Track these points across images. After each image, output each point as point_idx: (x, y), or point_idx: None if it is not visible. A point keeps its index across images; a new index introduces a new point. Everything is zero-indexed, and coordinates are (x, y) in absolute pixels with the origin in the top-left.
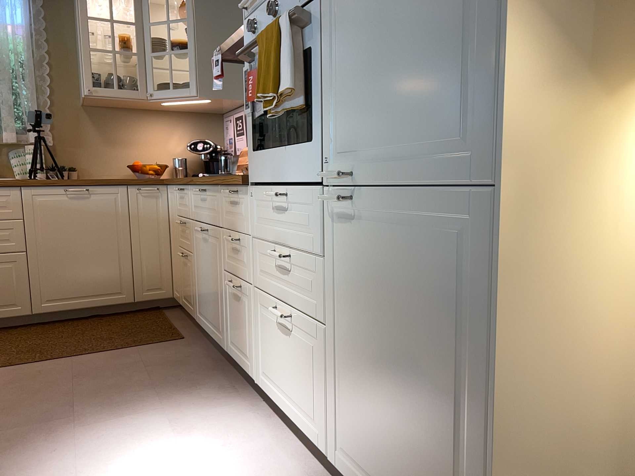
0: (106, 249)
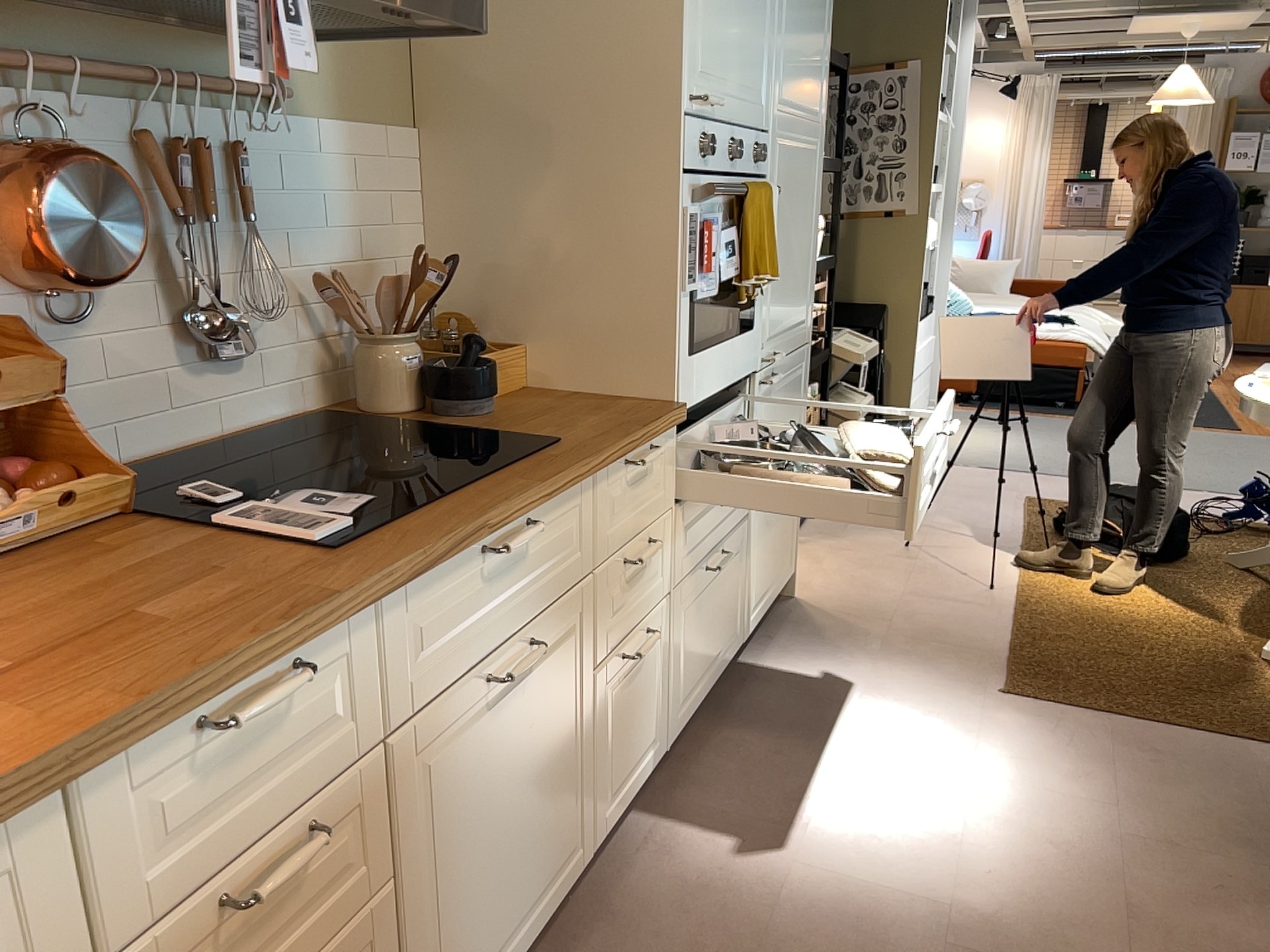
0: None
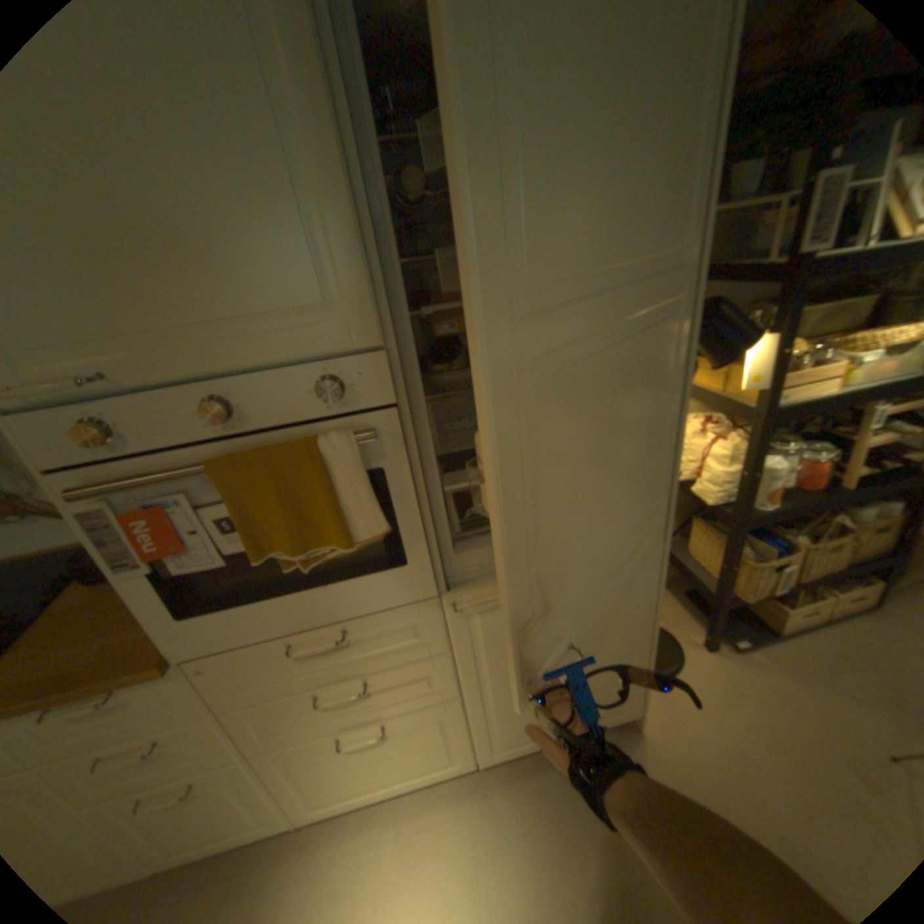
0: None
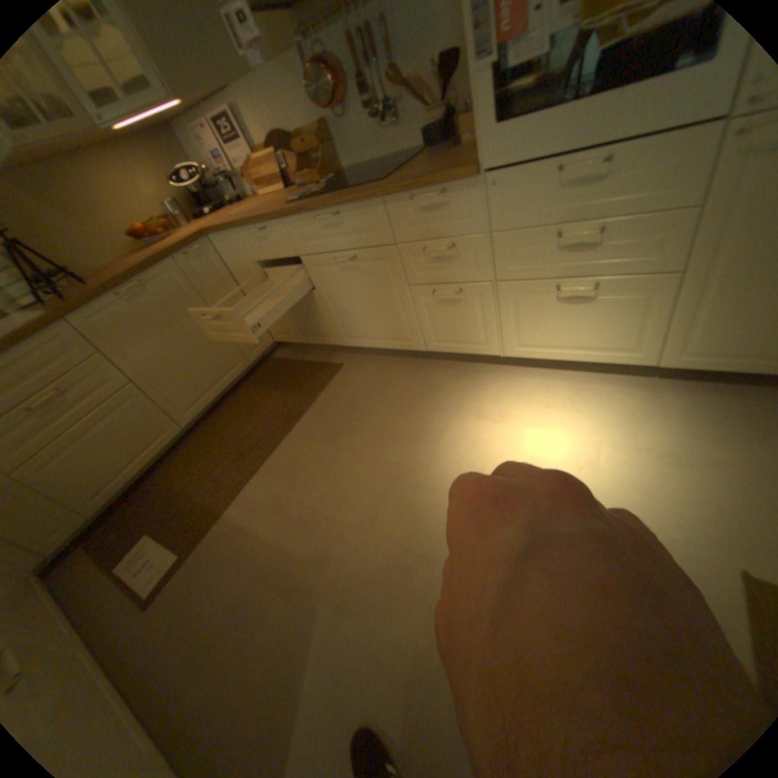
0: (198, 333)
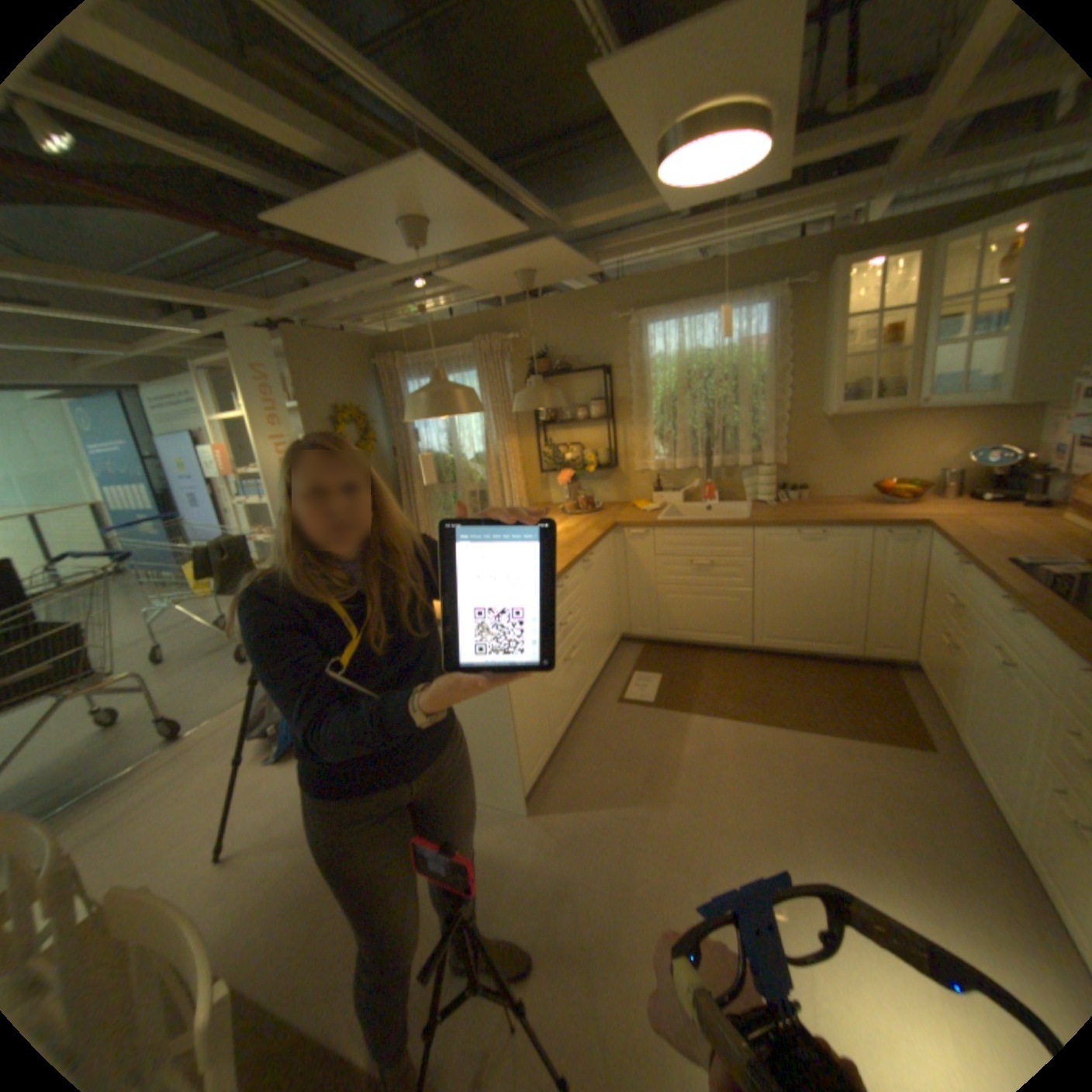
0: (836, 597)
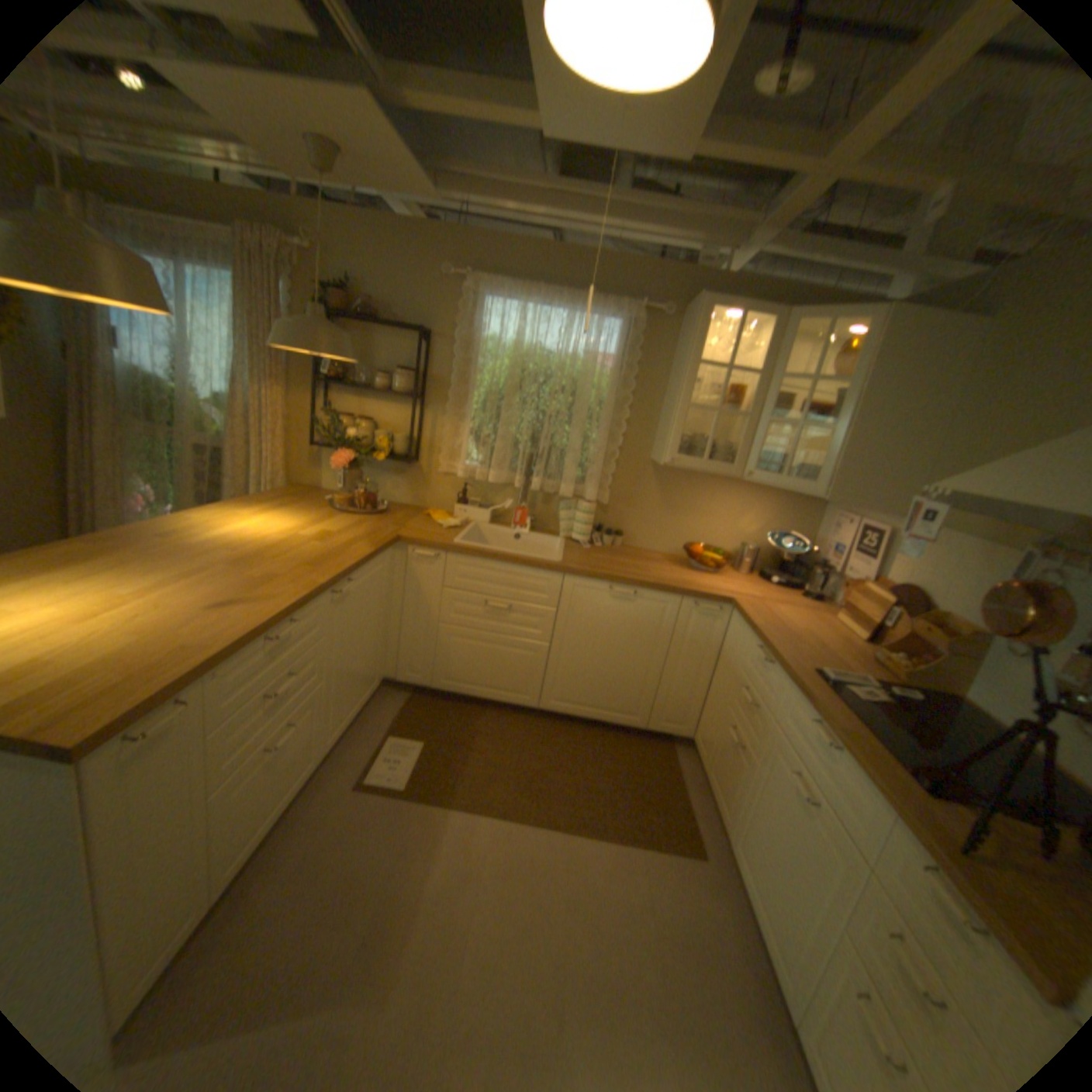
0: (634, 664)
